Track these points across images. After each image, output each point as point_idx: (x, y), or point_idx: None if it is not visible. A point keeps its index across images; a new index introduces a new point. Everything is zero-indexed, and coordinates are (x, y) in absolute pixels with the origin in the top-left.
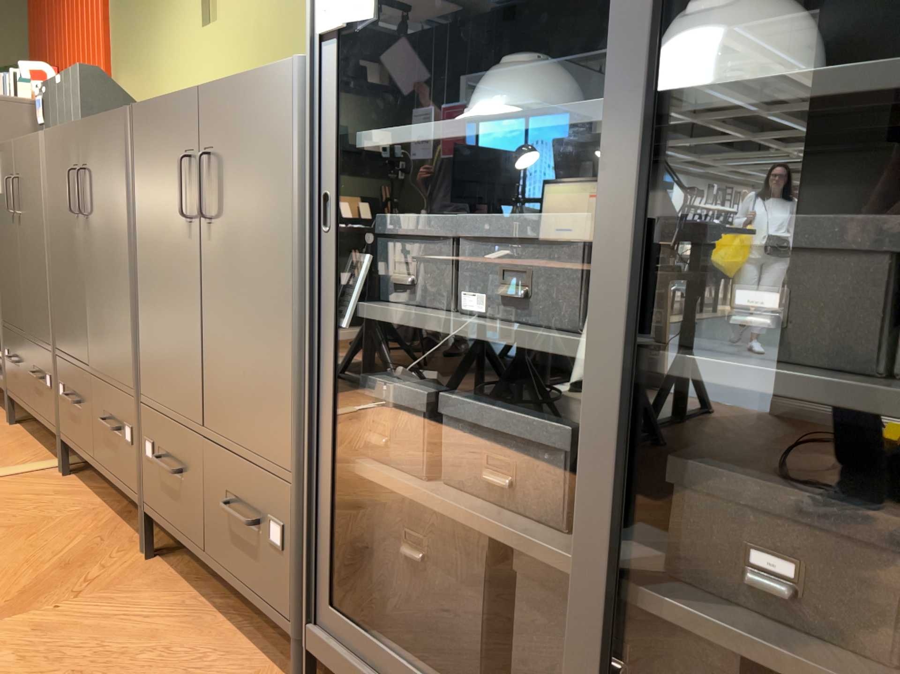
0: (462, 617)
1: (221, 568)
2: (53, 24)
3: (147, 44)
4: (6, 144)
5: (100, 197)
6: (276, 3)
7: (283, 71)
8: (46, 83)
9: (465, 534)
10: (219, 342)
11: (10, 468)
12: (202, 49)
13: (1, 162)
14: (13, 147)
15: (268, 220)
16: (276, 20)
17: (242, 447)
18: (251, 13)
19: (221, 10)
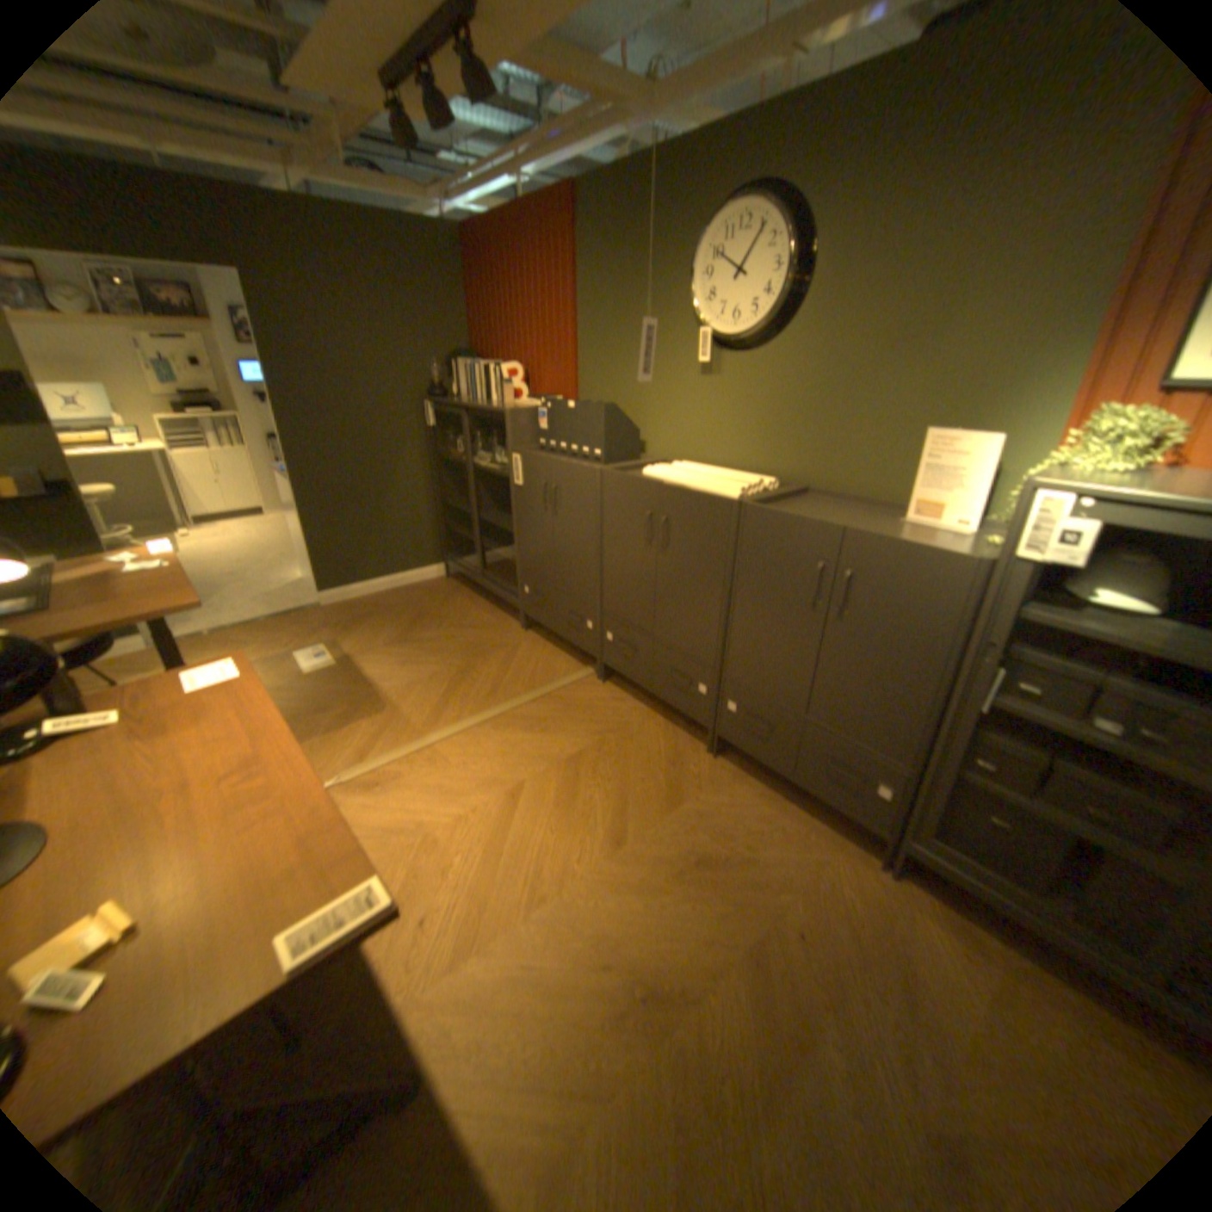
0: (1035, 858)
1: (812, 787)
2: (500, 313)
3: (626, 365)
4: (536, 453)
5: (686, 542)
6: (798, 382)
7: (965, 561)
8: (550, 399)
9: (1051, 825)
10: (838, 677)
11: (568, 676)
12: (699, 390)
13: (528, 464)
14: (549, 461)
15: (920, 635)
16: (796, 395)
17: (854, 739)
18: (765, 381)
19: (727, 367)
